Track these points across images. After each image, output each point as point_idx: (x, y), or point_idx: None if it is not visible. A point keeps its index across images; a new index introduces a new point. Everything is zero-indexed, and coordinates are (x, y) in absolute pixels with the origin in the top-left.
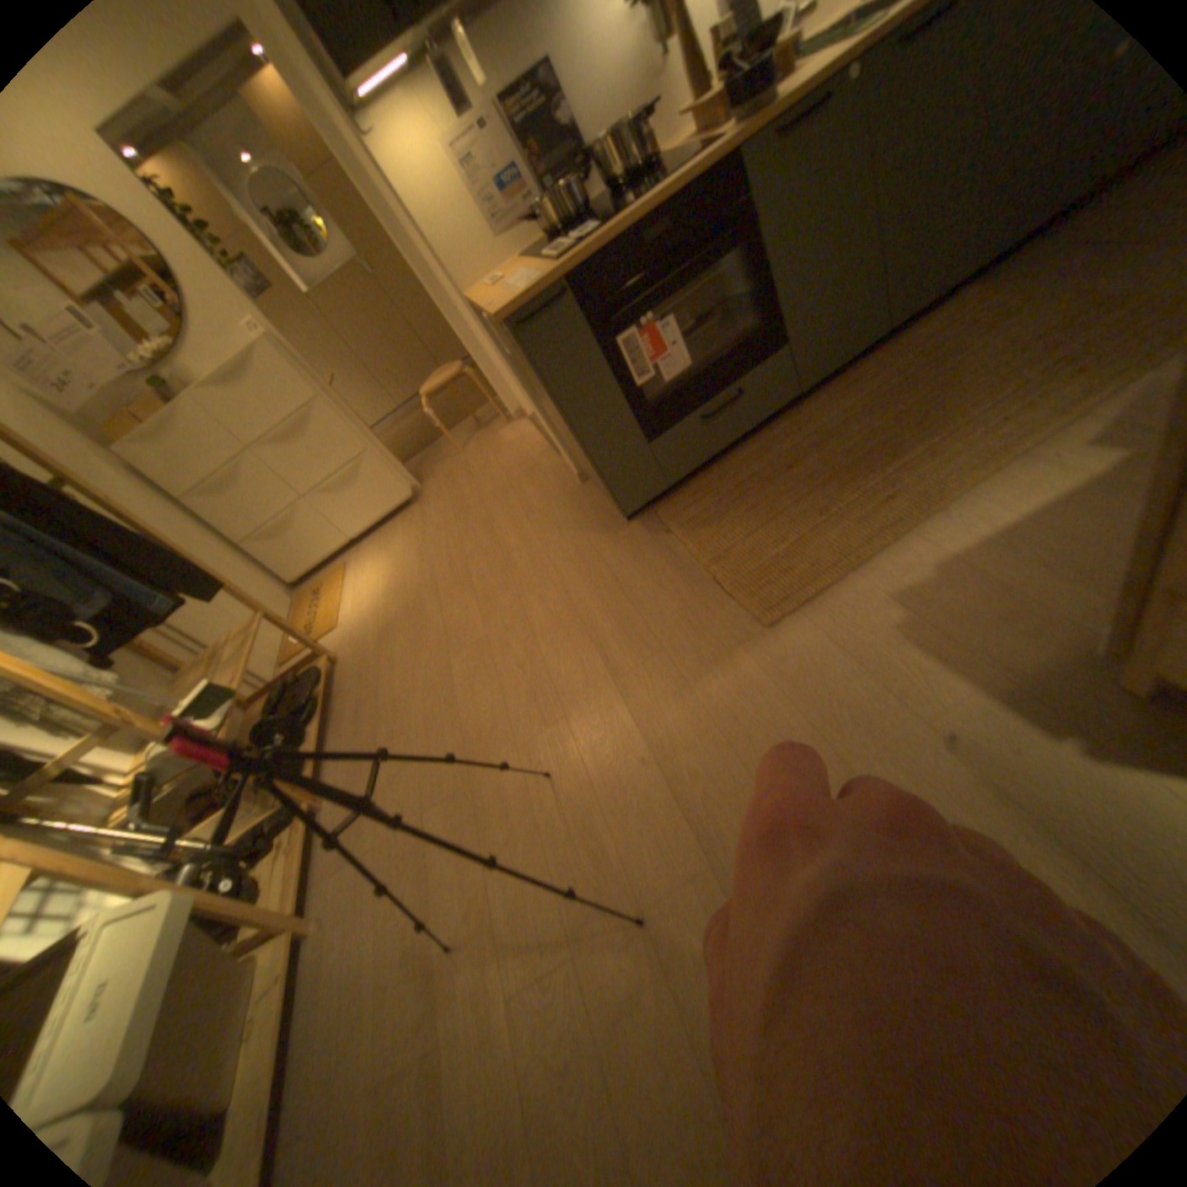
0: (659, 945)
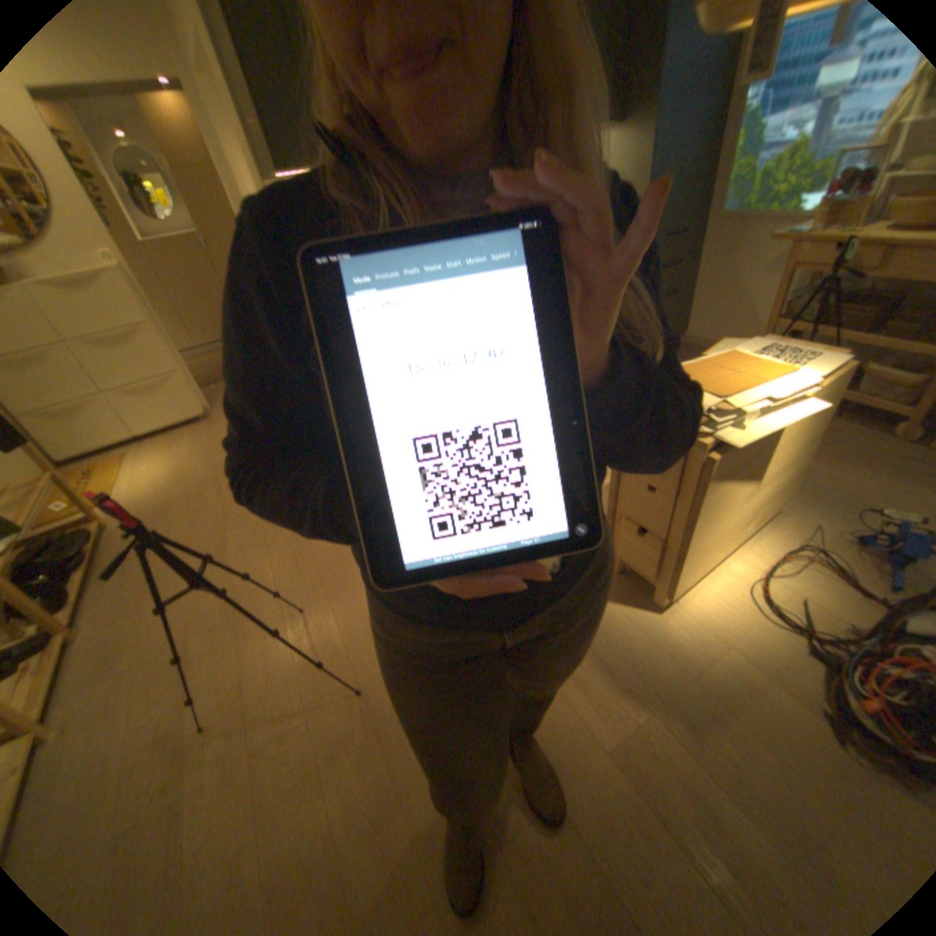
0: (371, 708)
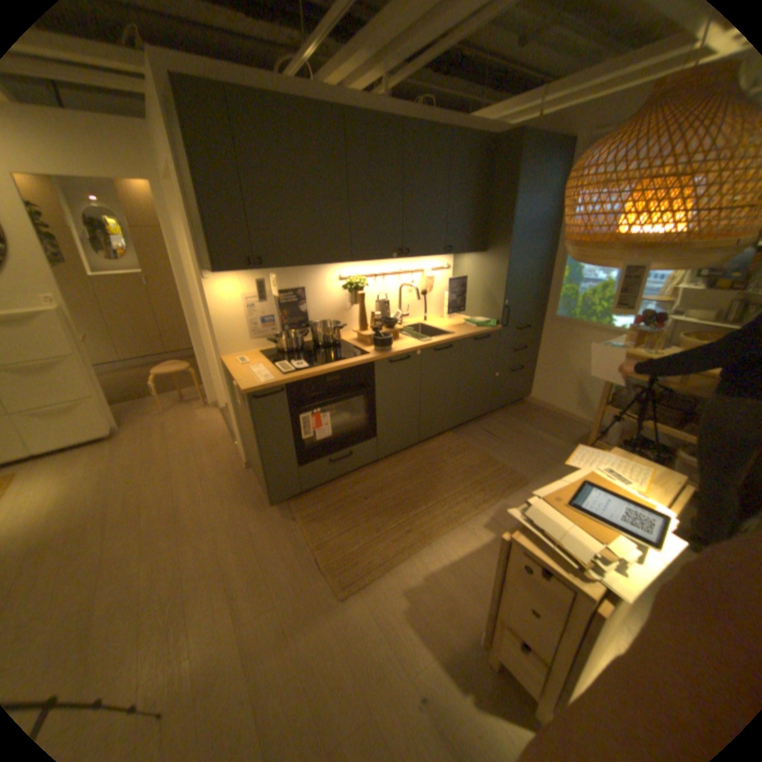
0: None
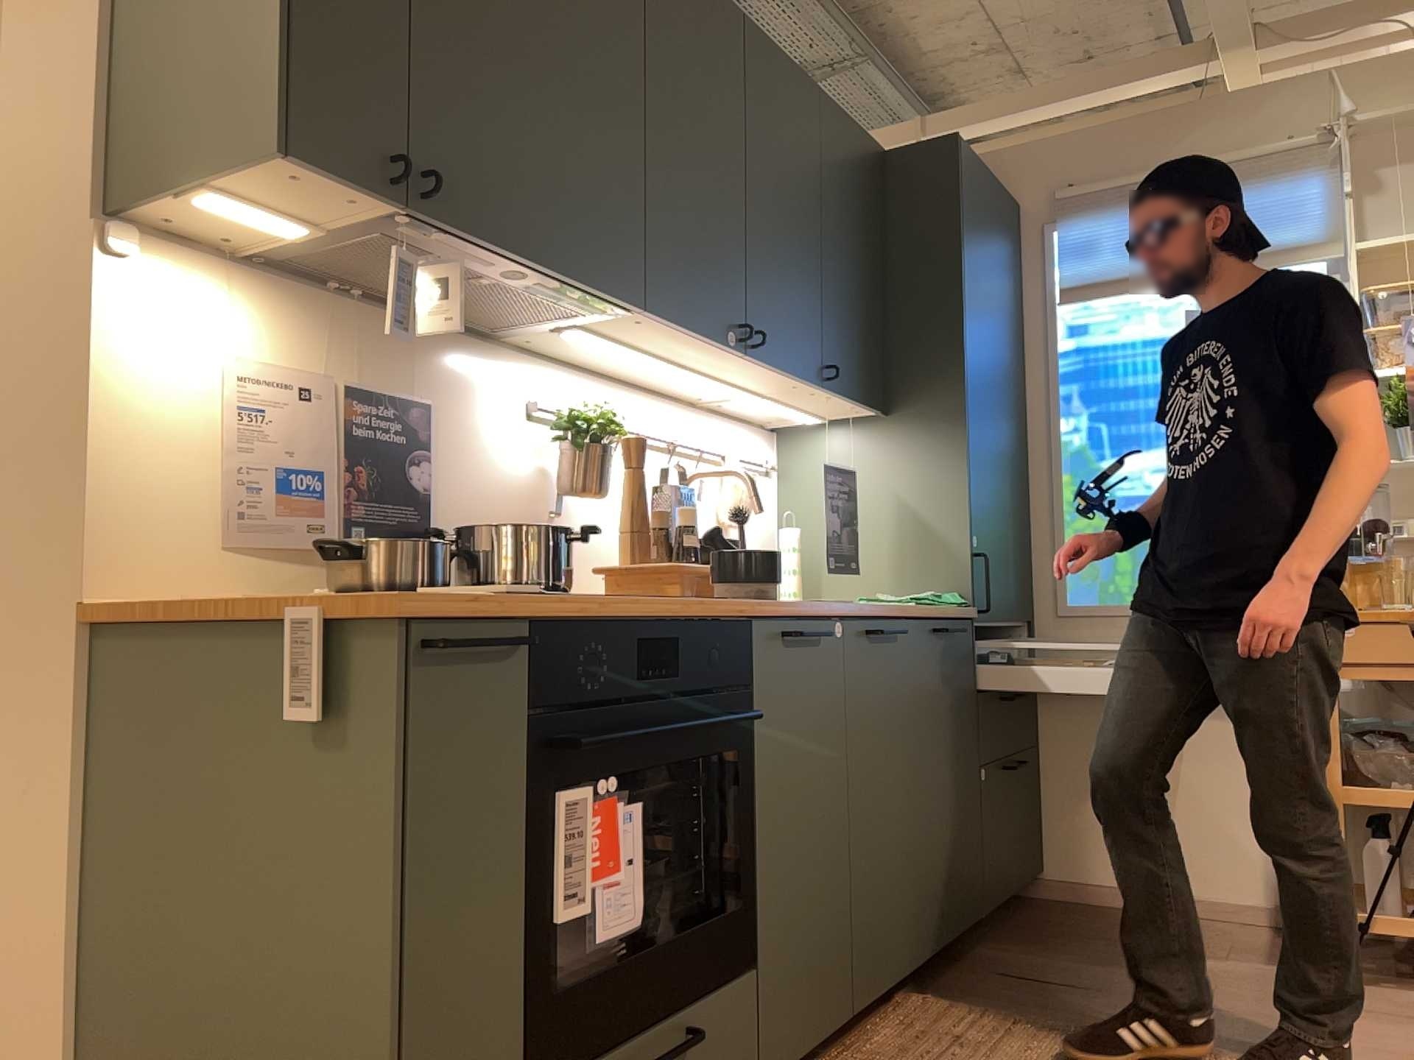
0: None
